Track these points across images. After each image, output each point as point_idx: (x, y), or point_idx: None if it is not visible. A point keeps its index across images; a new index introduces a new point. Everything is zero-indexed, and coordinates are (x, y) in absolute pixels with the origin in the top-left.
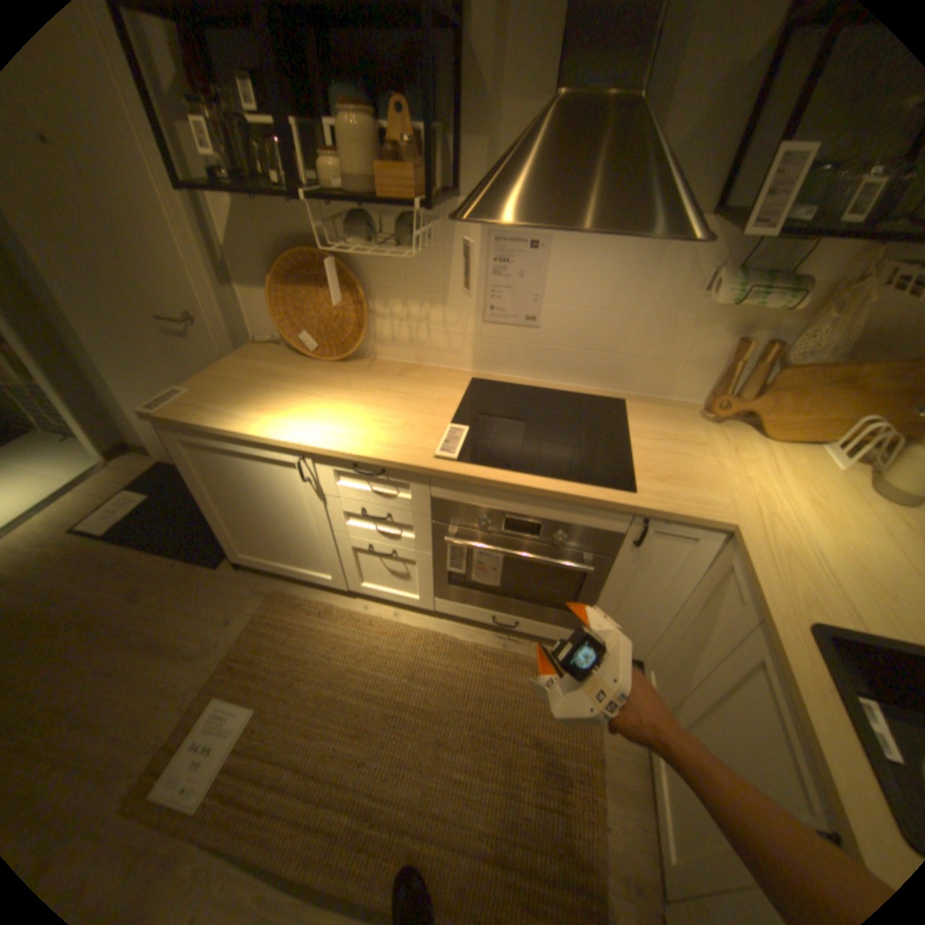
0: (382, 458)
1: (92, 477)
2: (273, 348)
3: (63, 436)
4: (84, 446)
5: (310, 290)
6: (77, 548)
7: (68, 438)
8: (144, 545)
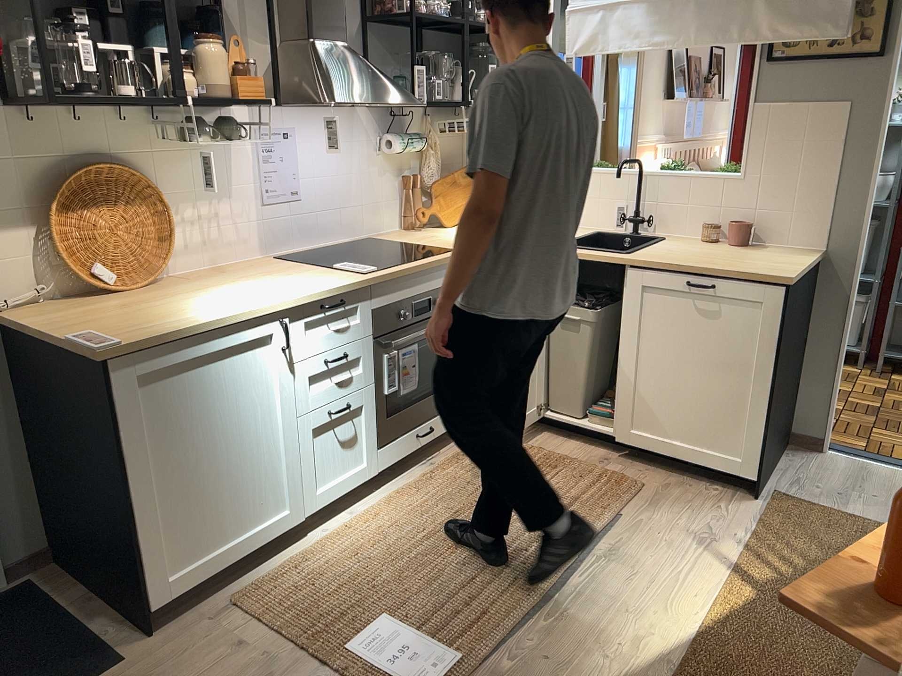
0: (344, 284)
1: None
2: (49, 304)
3: None
4: None
5: (102, 212)
6: None
7: None
8: None
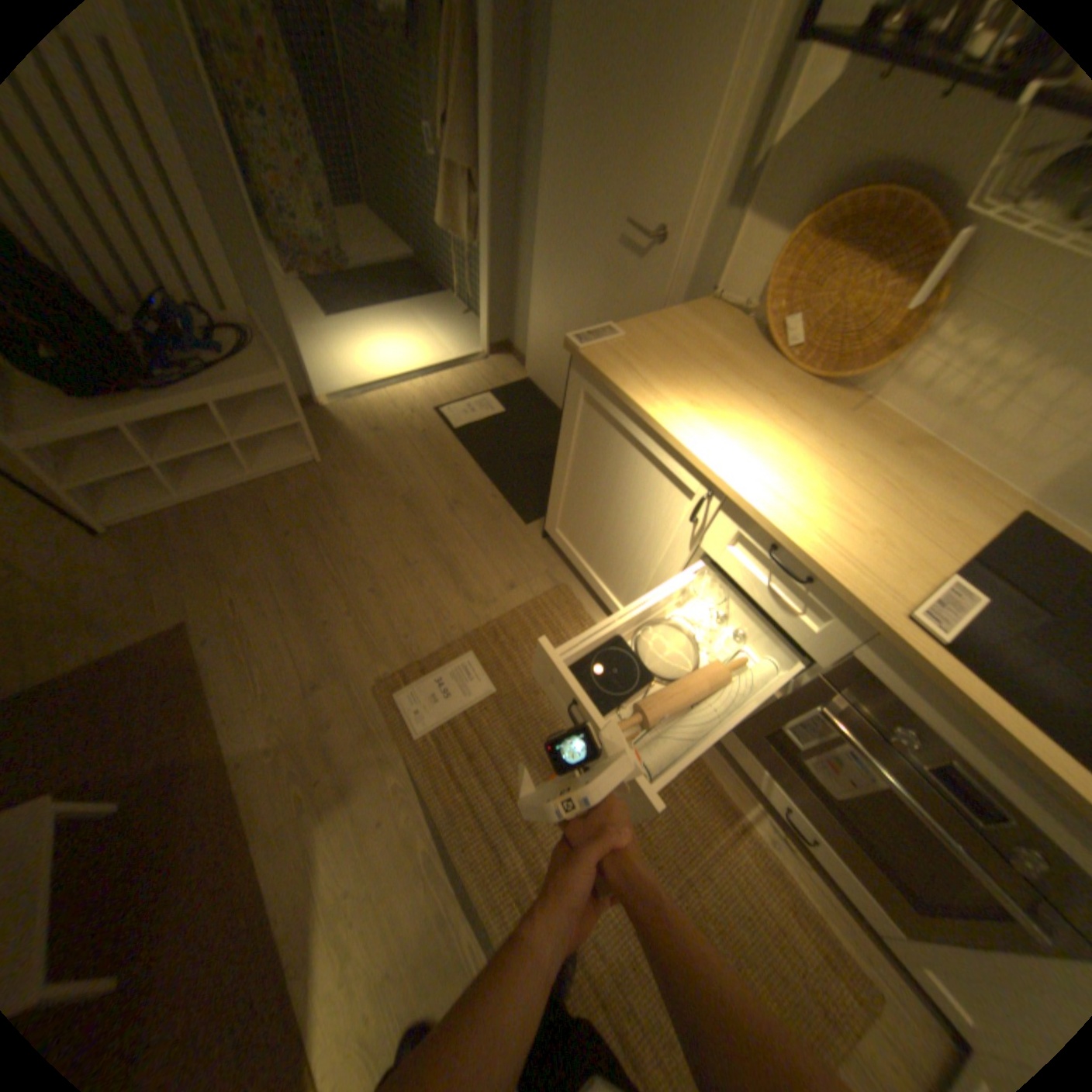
0: (828, 571)
1: (471, 364)
2: (739, 318)
3: (468, 308)
4: (480, 329)
5: (858, 258)
6: (434, 429)
7: (469, 312)
8: (482, 460)
